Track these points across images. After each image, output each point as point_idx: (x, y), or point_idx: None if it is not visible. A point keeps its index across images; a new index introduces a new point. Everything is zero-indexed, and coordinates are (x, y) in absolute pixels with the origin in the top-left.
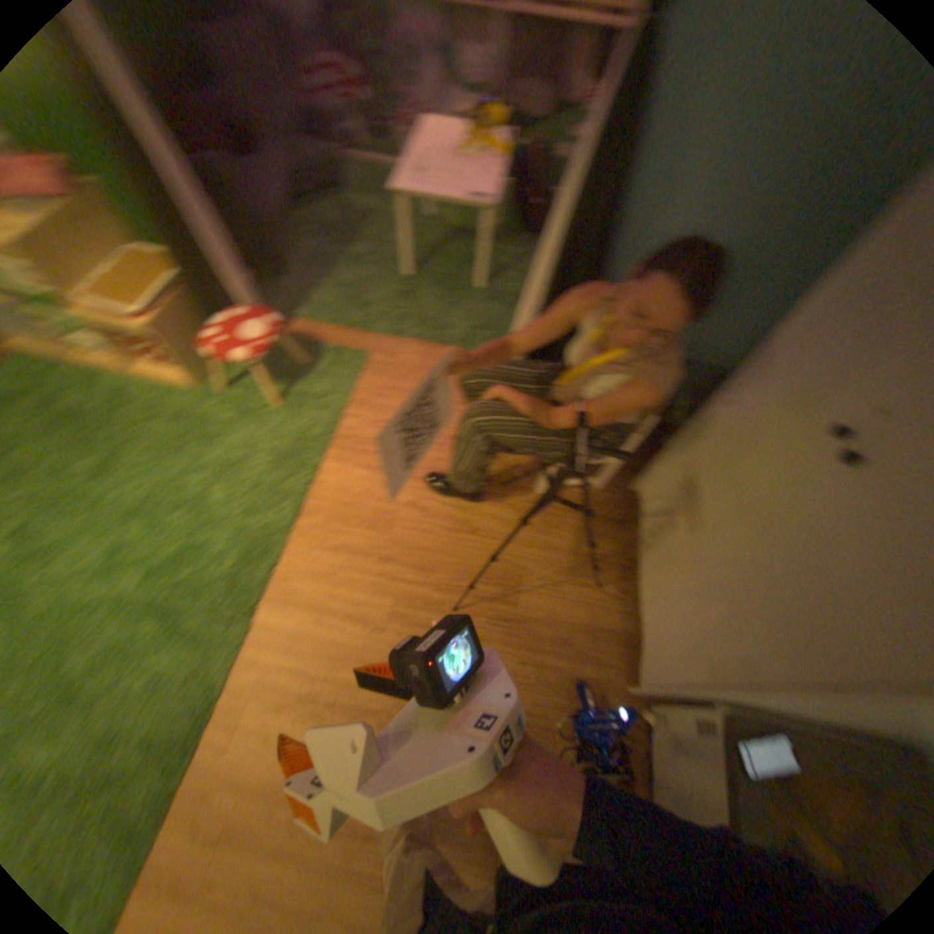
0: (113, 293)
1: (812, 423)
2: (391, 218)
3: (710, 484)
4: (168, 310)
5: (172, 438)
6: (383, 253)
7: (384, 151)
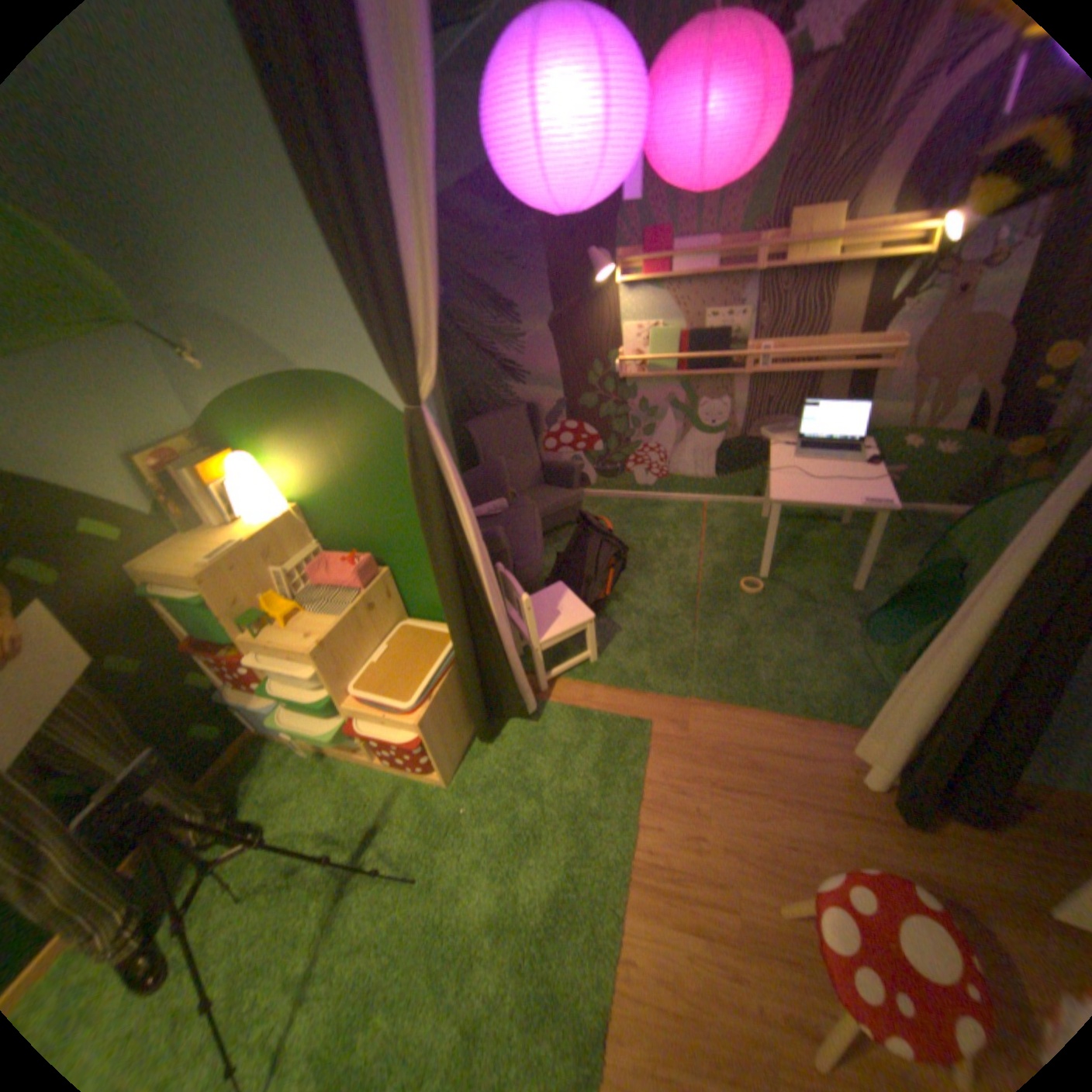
0: (393, 680)
1: None
2: (640, 547)
3: None
4: (444, 694)
5: (422, 866)
6: (641, 587)
7: (620, 484)
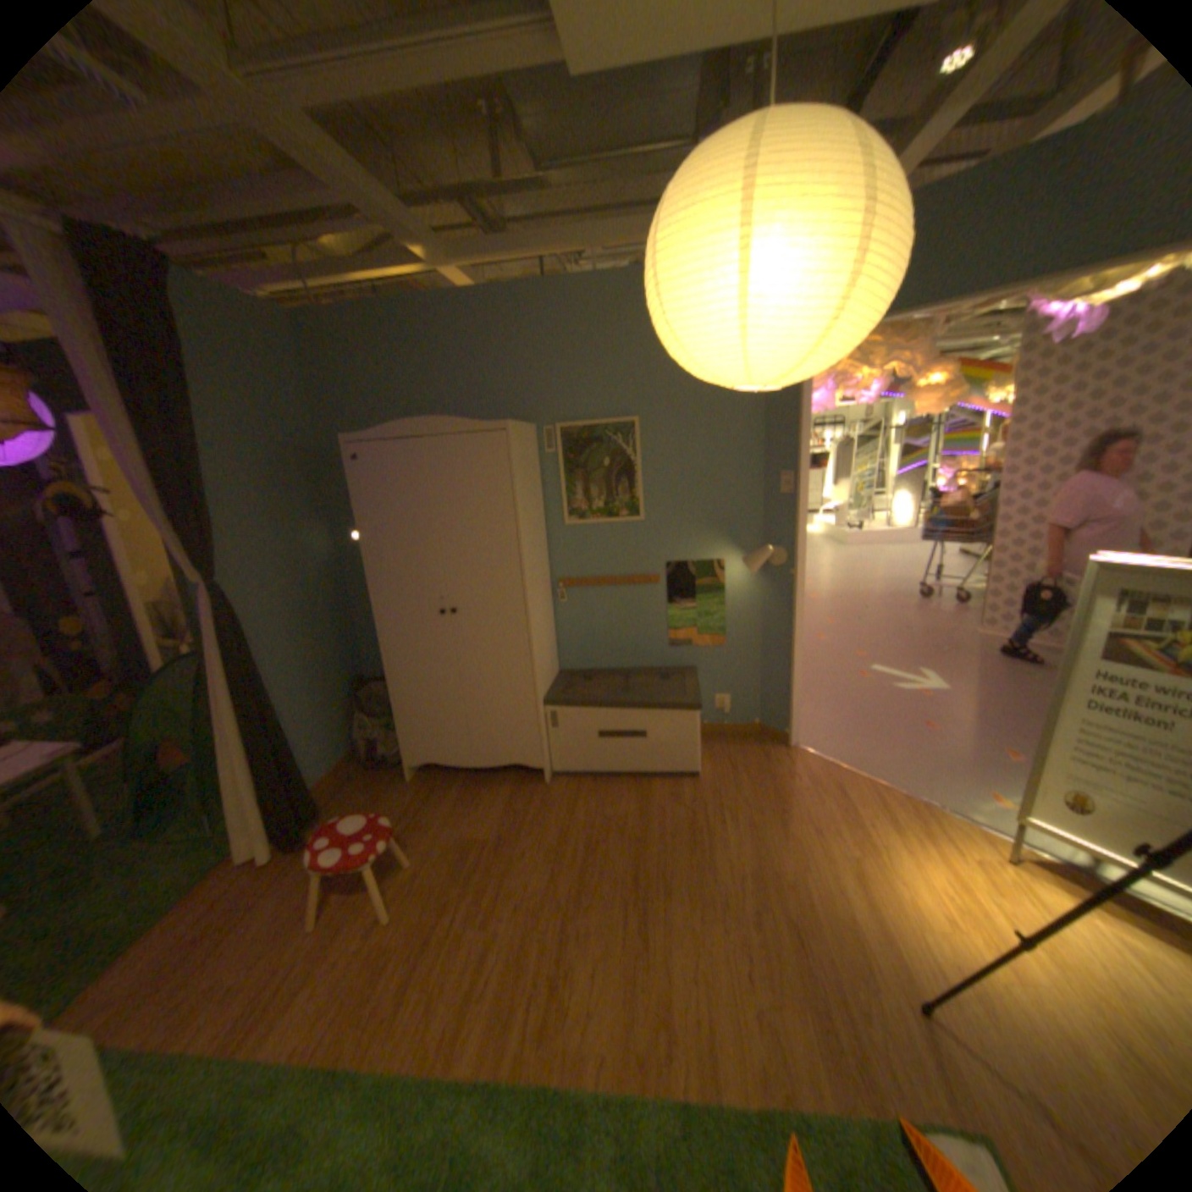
0: None
1: (430, 624)
2: None
3: (434, 689)
4: None
5: None
6: None
7: None
